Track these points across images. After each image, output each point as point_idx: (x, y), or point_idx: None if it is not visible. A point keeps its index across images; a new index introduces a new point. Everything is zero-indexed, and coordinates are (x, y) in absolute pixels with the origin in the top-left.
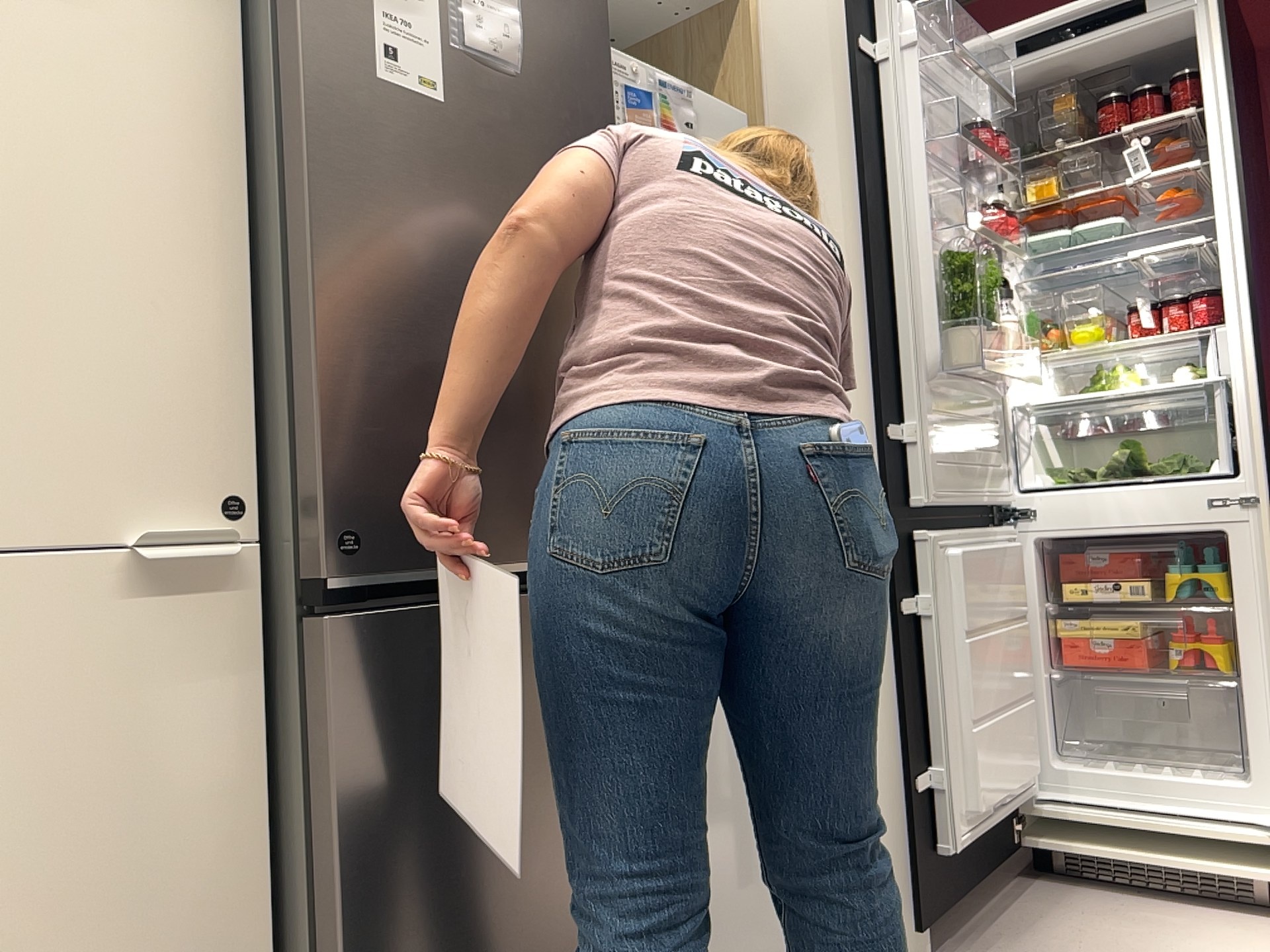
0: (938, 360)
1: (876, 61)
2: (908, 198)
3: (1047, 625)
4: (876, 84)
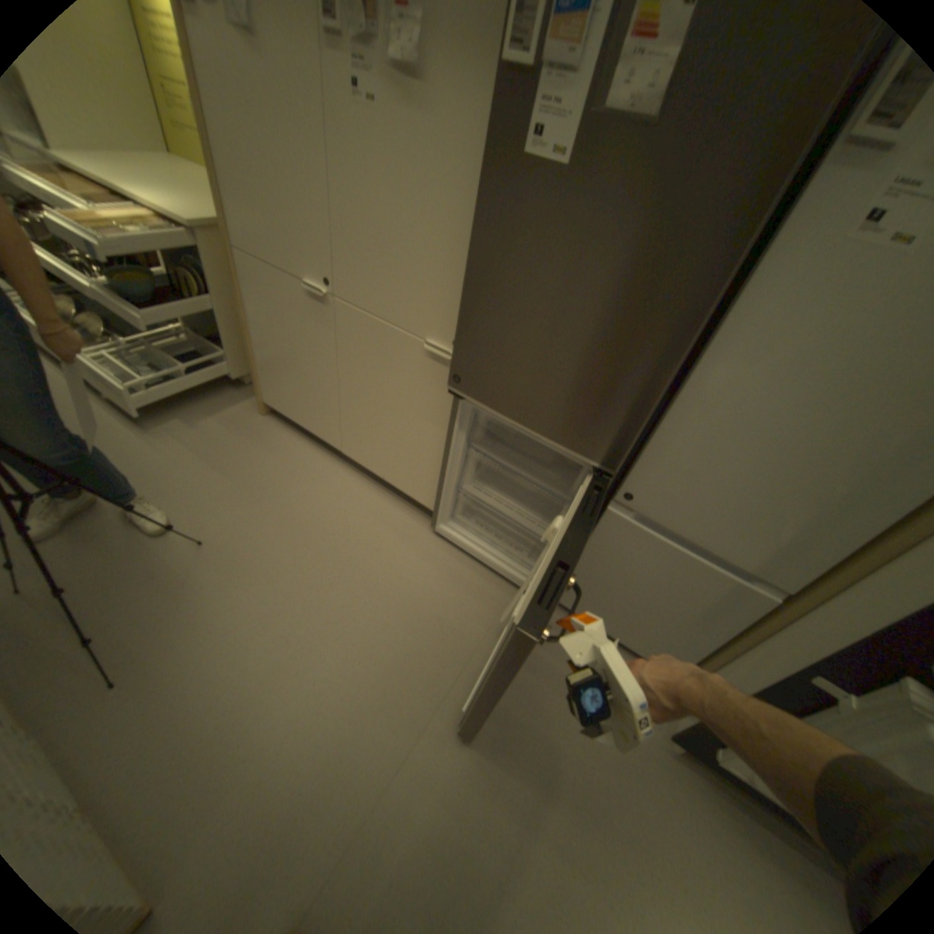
0: None
1: None
2: None
3: None
4: None
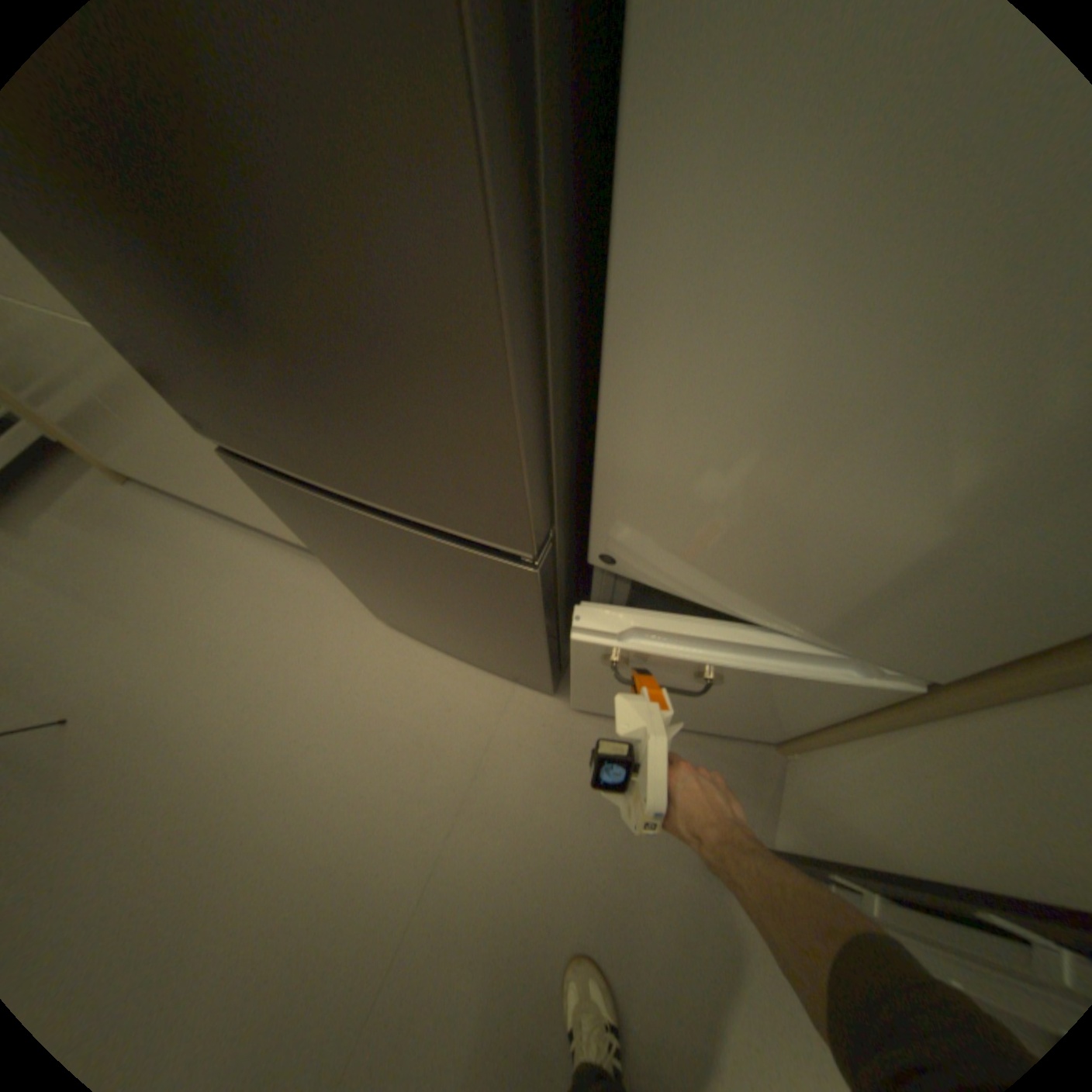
0: None
1: None
2: None
3: None
4: None
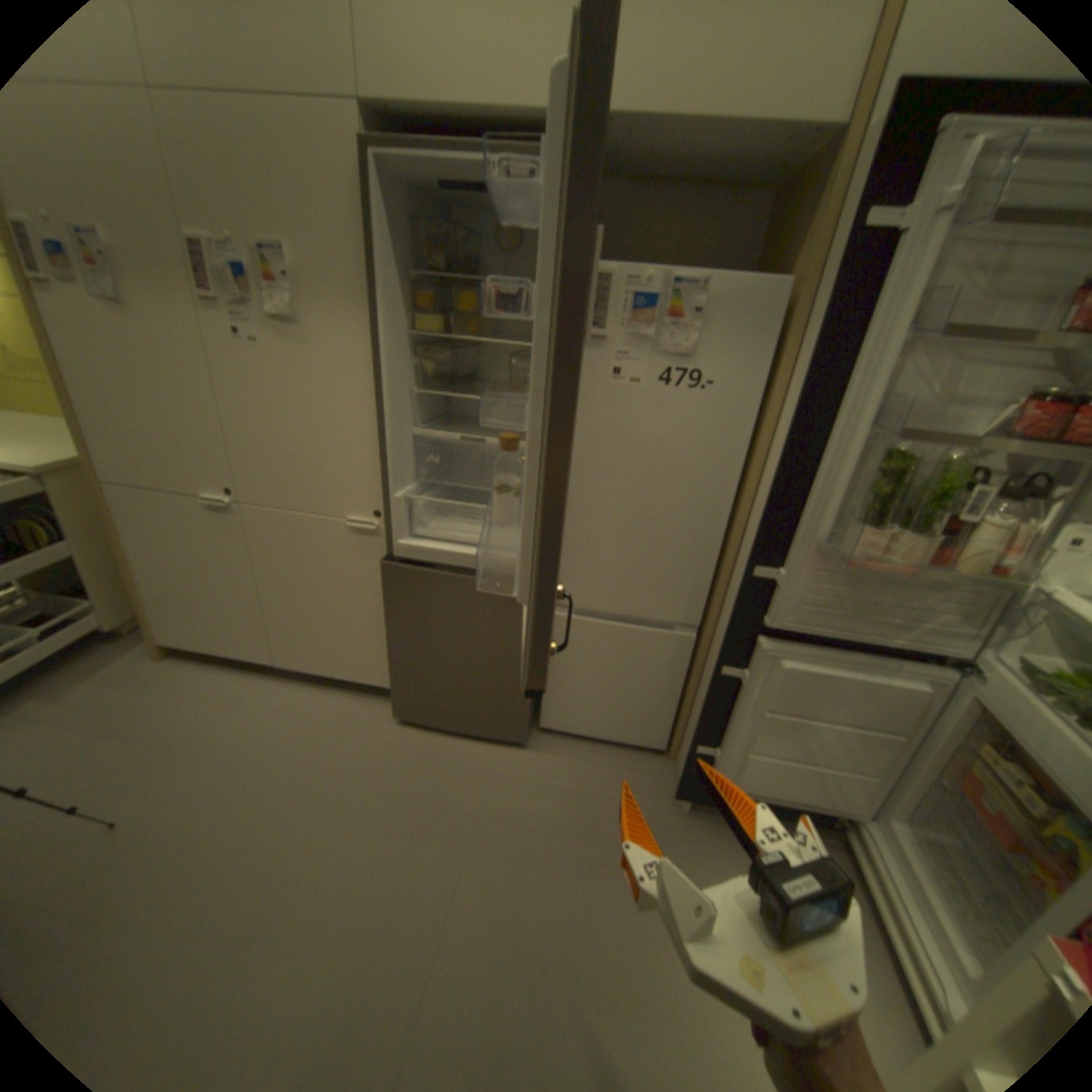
0: (824, 538)
1: (896, 231)
2: (862, 390)
3: (955, 753)
4: (886, 259)
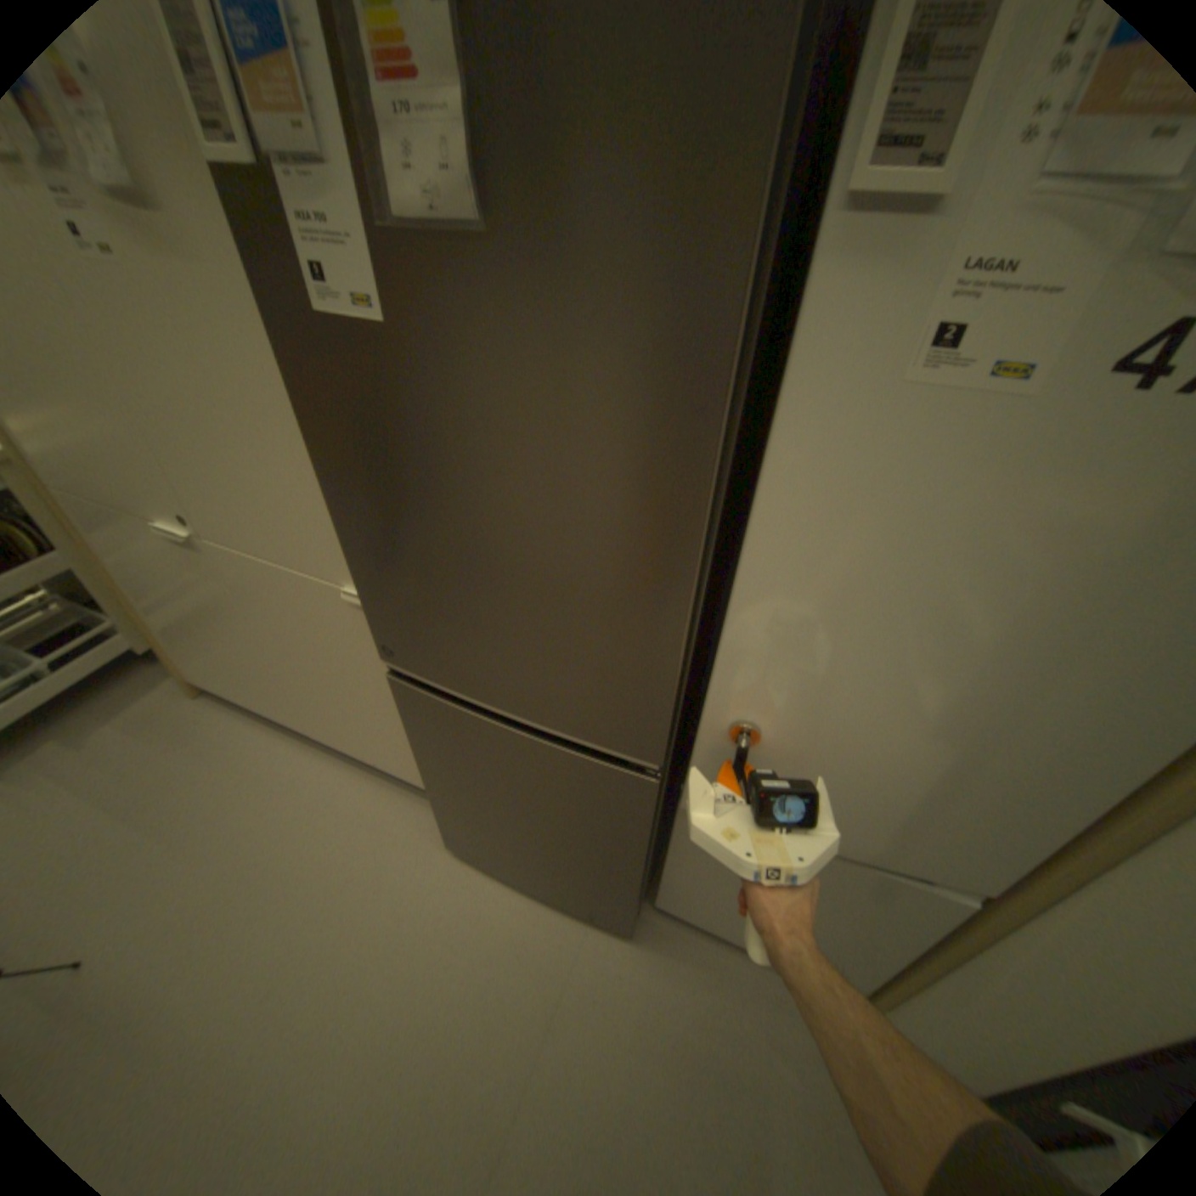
0: None
1: None
2: None
3: None
4: None
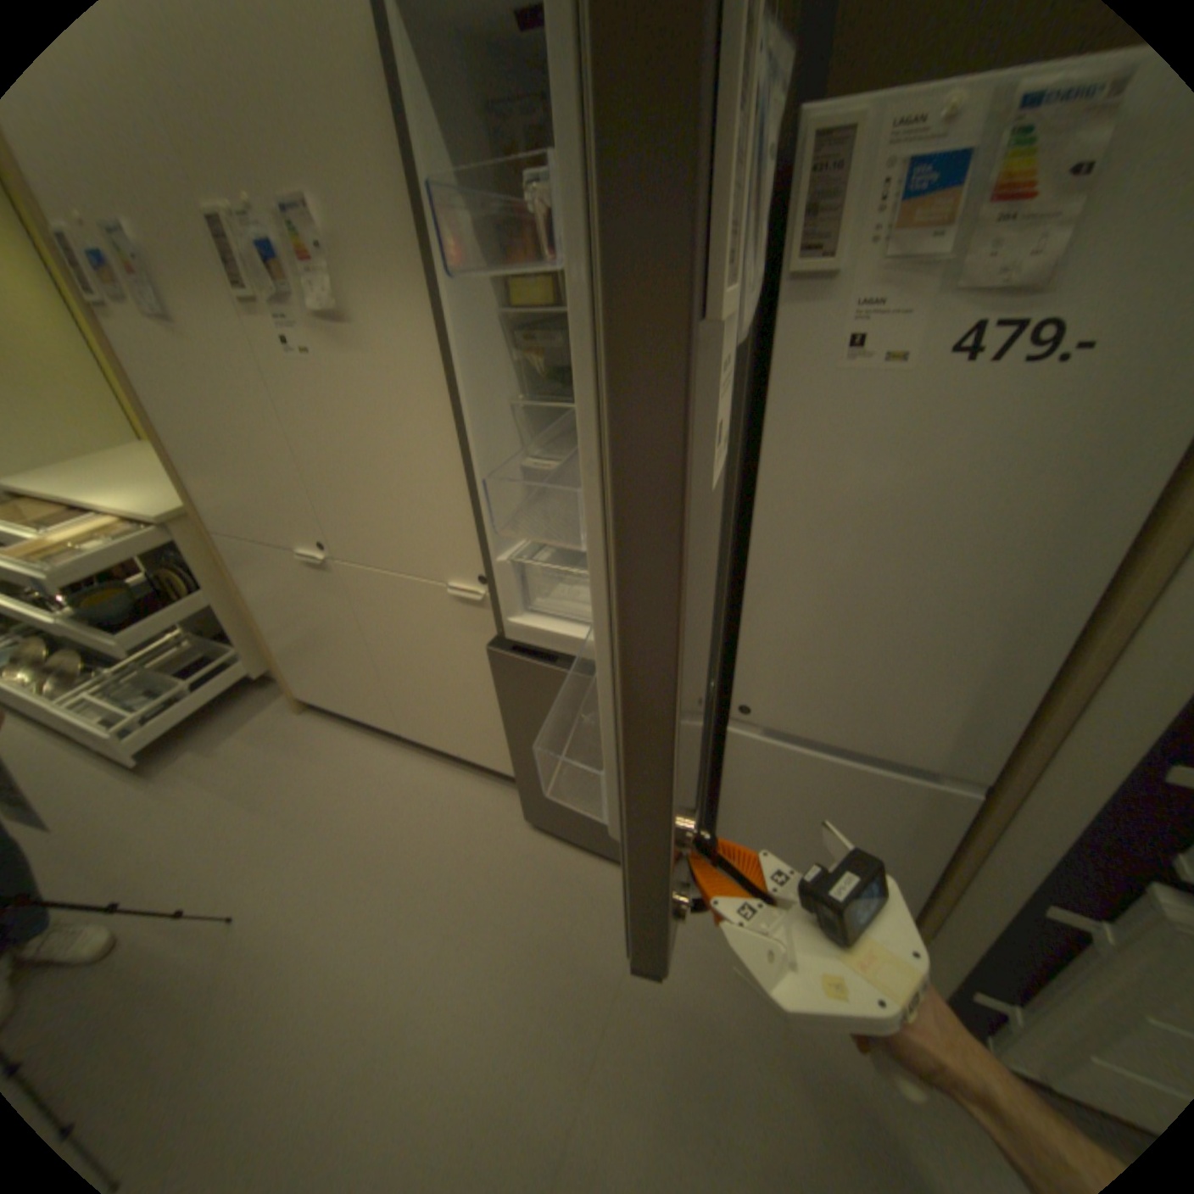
0: None
1: None
2: None
3: None
4: None
